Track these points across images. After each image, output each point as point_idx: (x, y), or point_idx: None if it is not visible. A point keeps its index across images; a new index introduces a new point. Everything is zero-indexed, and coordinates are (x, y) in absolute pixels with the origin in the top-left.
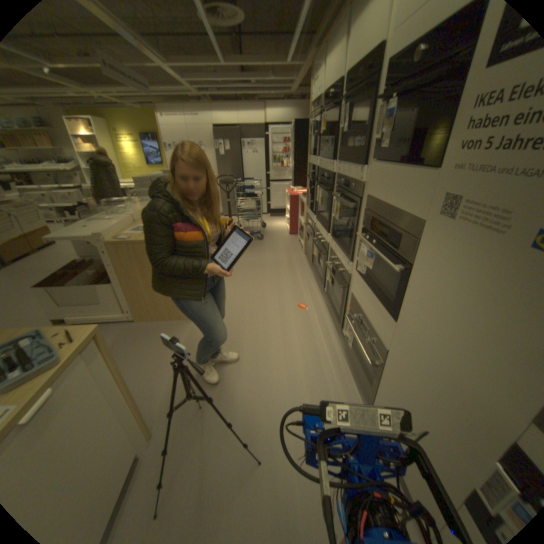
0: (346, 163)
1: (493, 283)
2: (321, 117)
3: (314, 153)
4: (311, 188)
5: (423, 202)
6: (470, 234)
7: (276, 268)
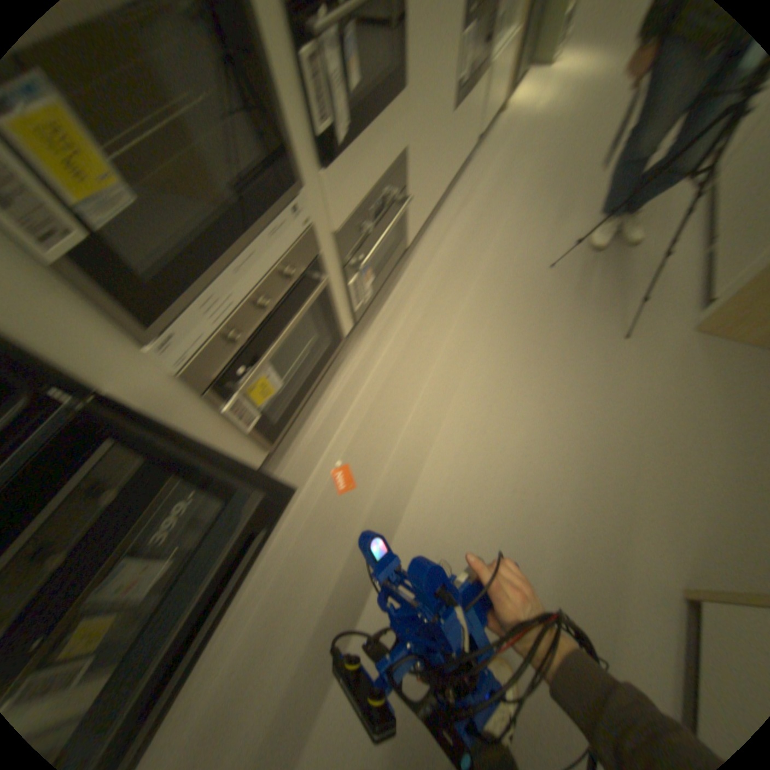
0: None
1: None
2: None
3: None
4: None
5: None
6: None
7: None
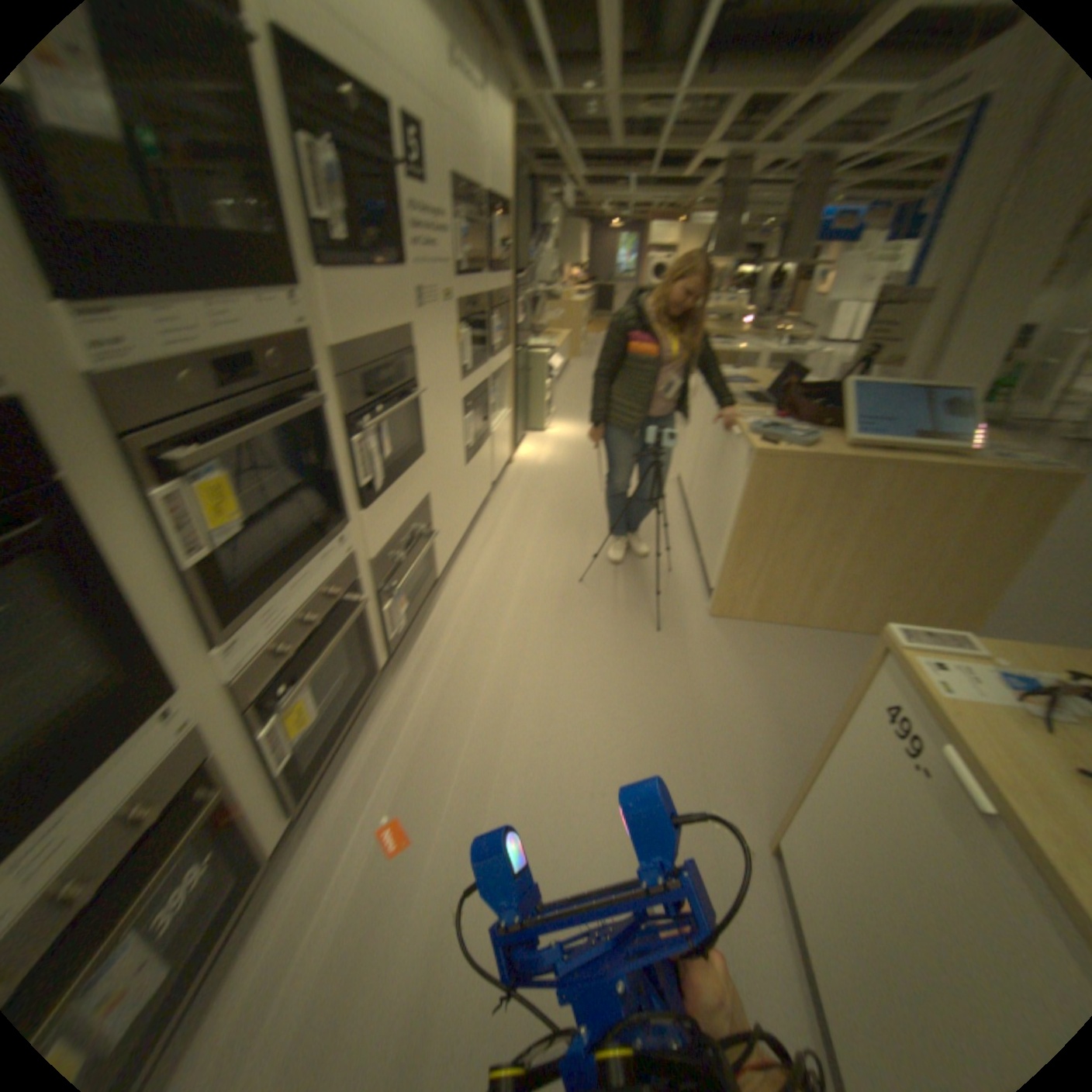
0: (197, 286)
1: (446, 334)
2: None
3: None
4: None
5: (410, 304)
6: (435, 312)
7: None
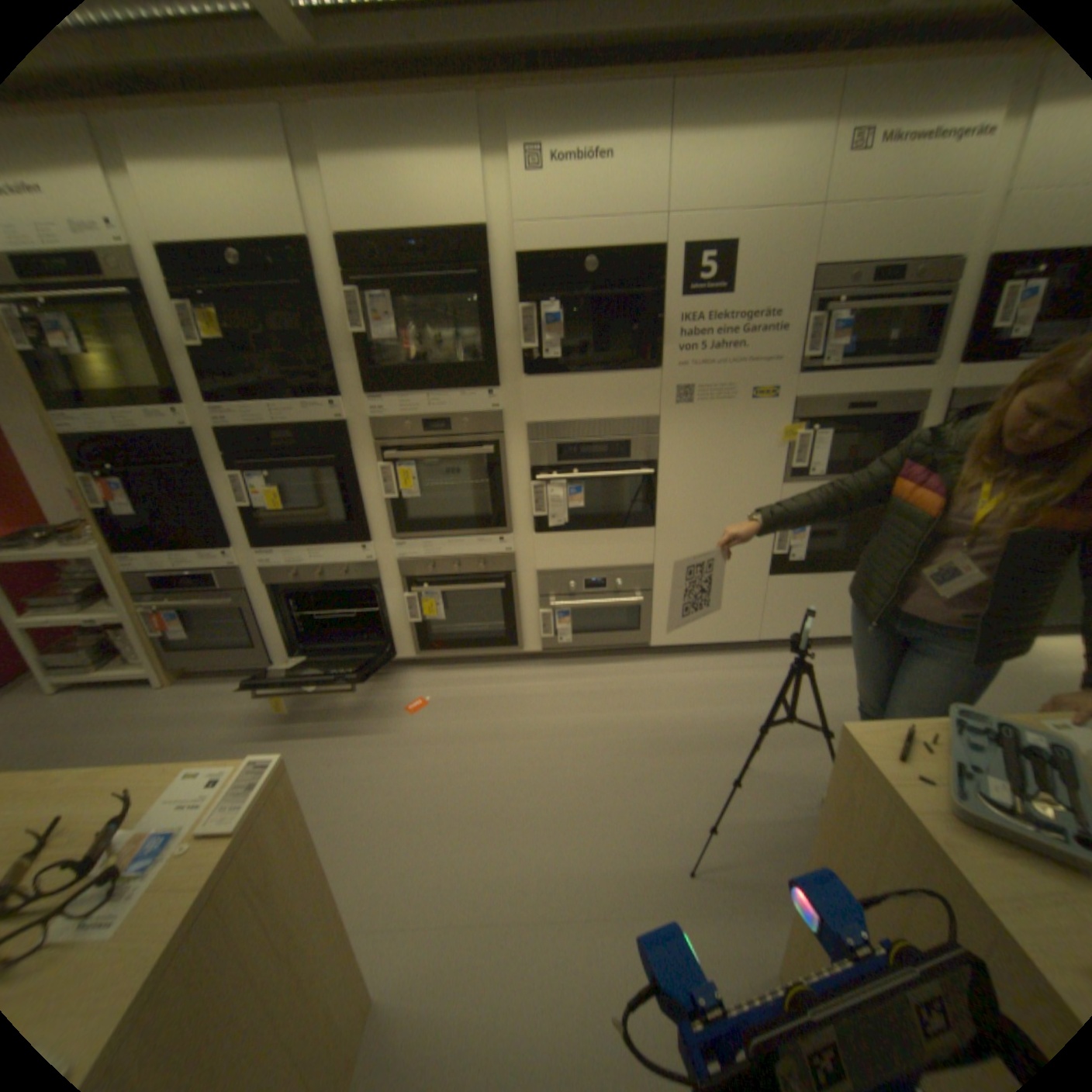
0: (418, 391)
1: (737, 431)
2: (148, 302)
3: (118, 396)
4: (131, 493)
5: (652, 401)
6: (710, 409)
7: (176, 756)
